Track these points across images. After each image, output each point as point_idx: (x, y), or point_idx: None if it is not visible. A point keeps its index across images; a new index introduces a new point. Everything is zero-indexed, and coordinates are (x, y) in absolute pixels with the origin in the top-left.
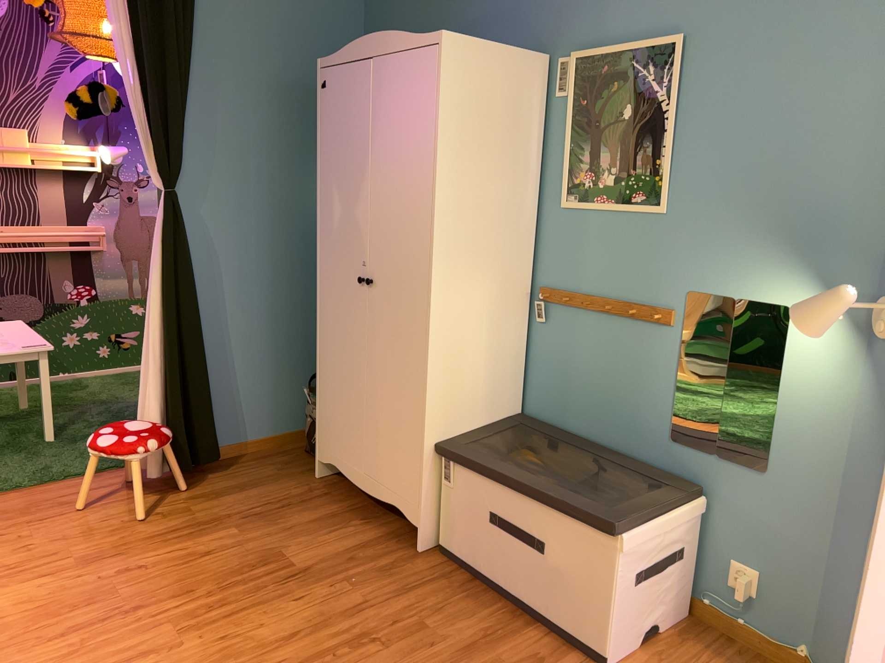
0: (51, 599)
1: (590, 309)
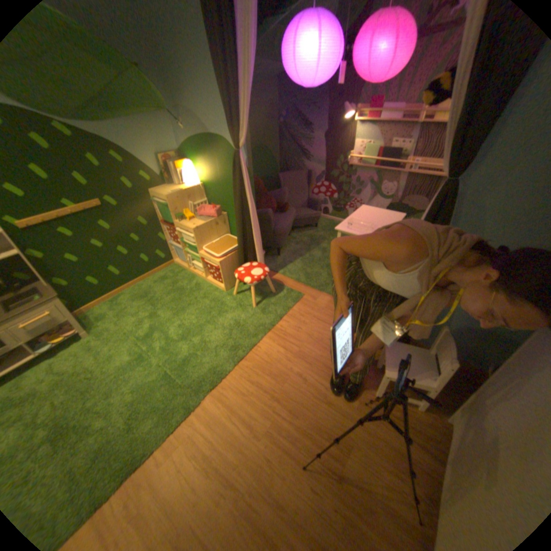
0: (272, 363)
1: None
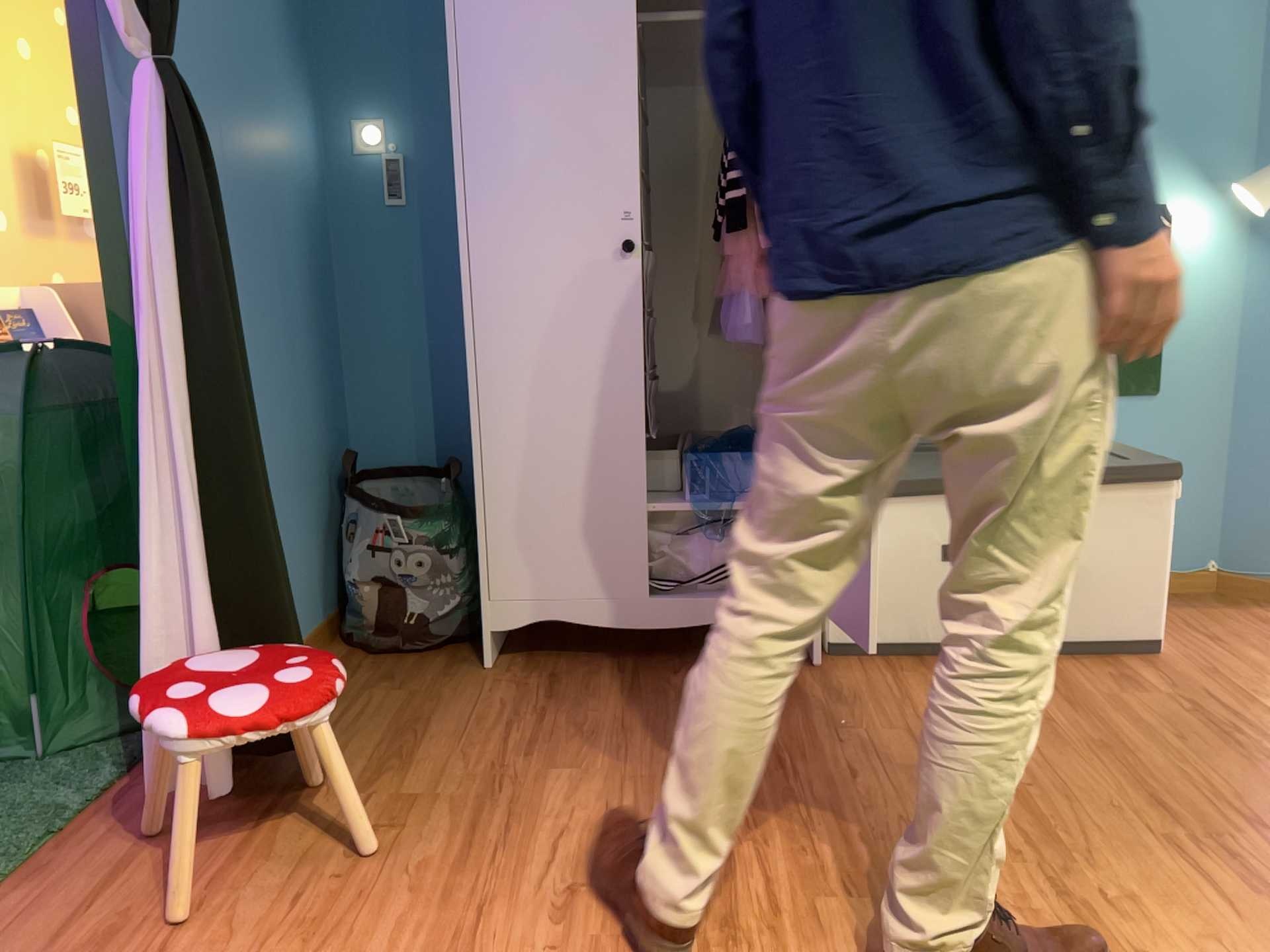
0: None
1: None
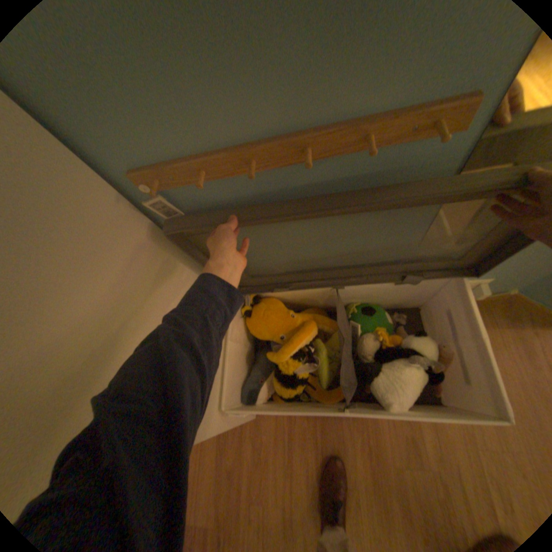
0: None
1: (259, 165)
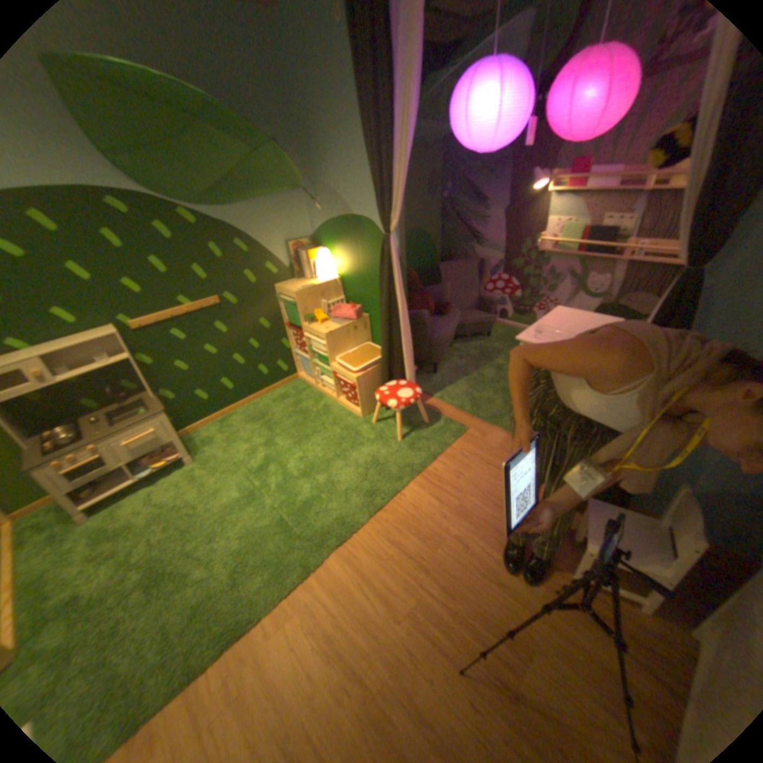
0: (420, 519)
1: None
